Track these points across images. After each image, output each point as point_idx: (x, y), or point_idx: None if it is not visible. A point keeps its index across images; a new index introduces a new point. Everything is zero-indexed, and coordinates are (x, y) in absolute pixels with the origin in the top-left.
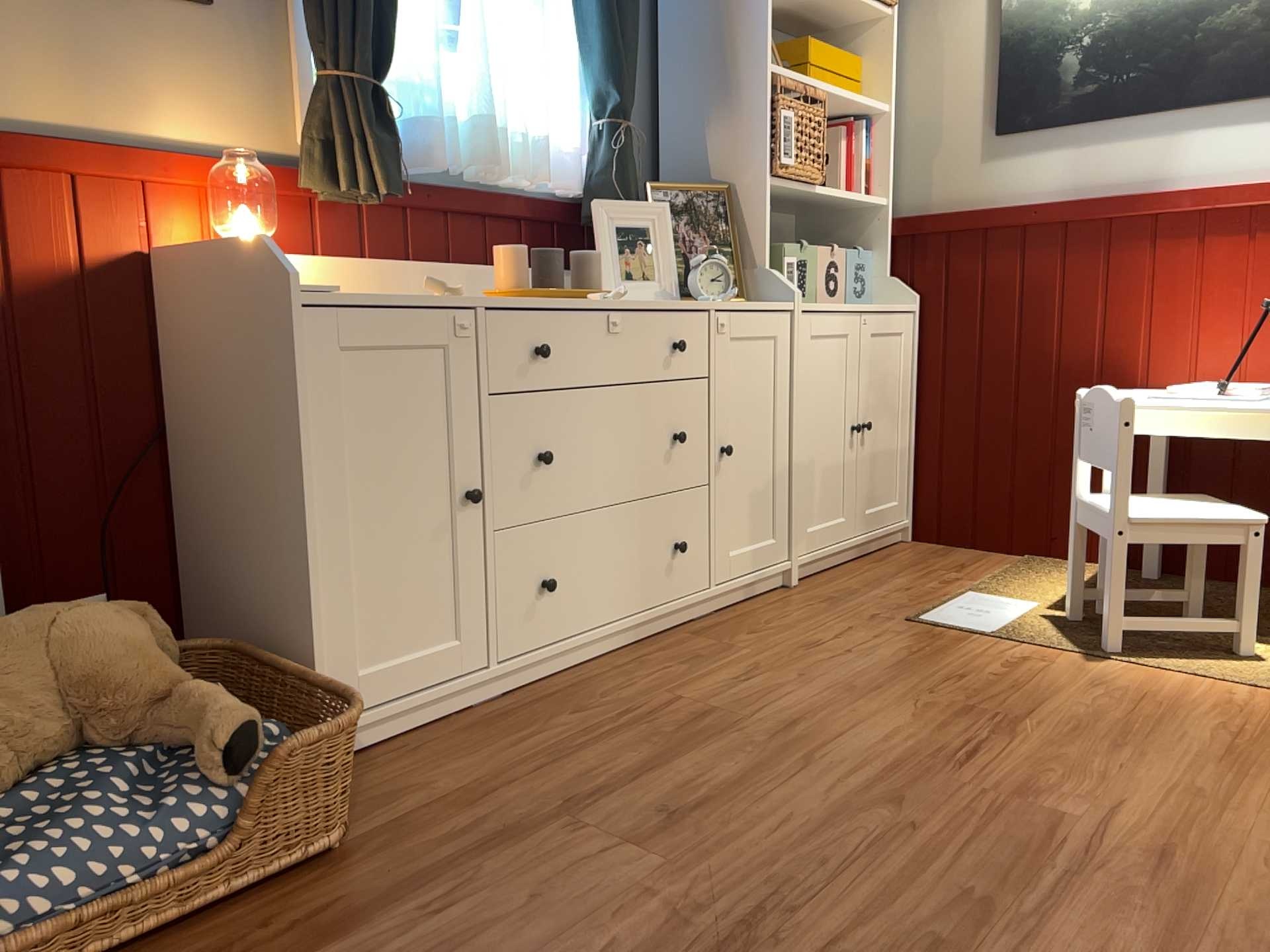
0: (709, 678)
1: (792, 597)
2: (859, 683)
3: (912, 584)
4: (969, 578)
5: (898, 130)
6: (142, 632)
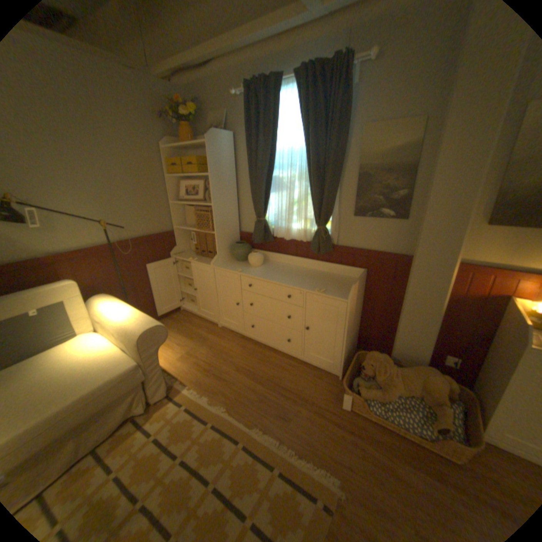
0: None
1: None
2: None
3: None
4: None
5: None
6: (446, 389)
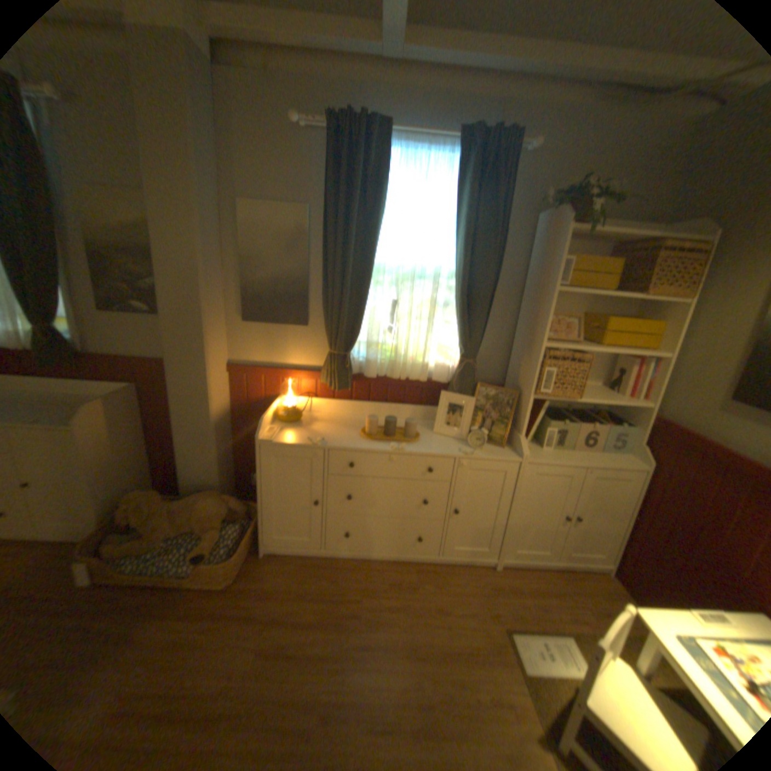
0: (384, 602)
1: (486, 579)
2: (420, 653)
3: (554, 612)
4: (593, 631)
5: (679, 368)
6: (216, 512)
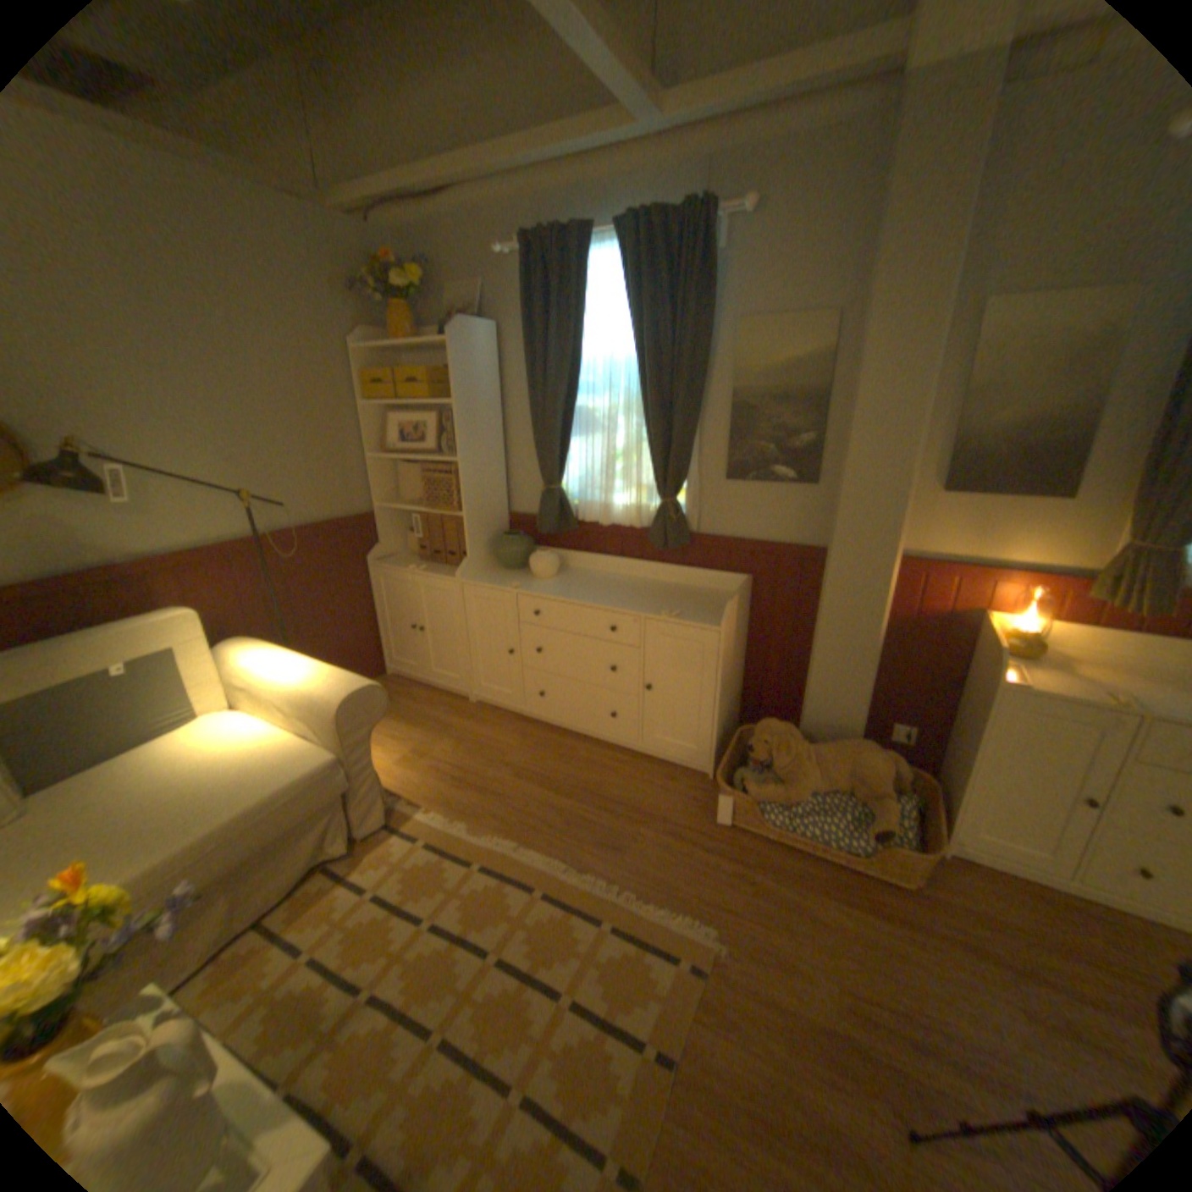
0: None
1: None
2: None
3: None
4: None
5: None
6: (888, 772)
